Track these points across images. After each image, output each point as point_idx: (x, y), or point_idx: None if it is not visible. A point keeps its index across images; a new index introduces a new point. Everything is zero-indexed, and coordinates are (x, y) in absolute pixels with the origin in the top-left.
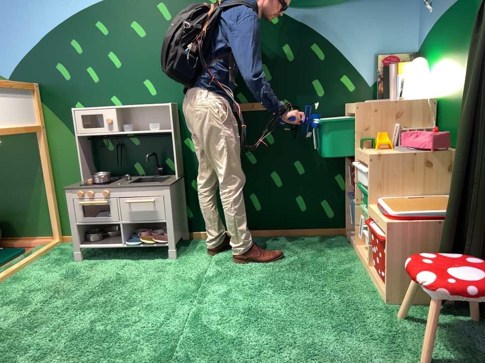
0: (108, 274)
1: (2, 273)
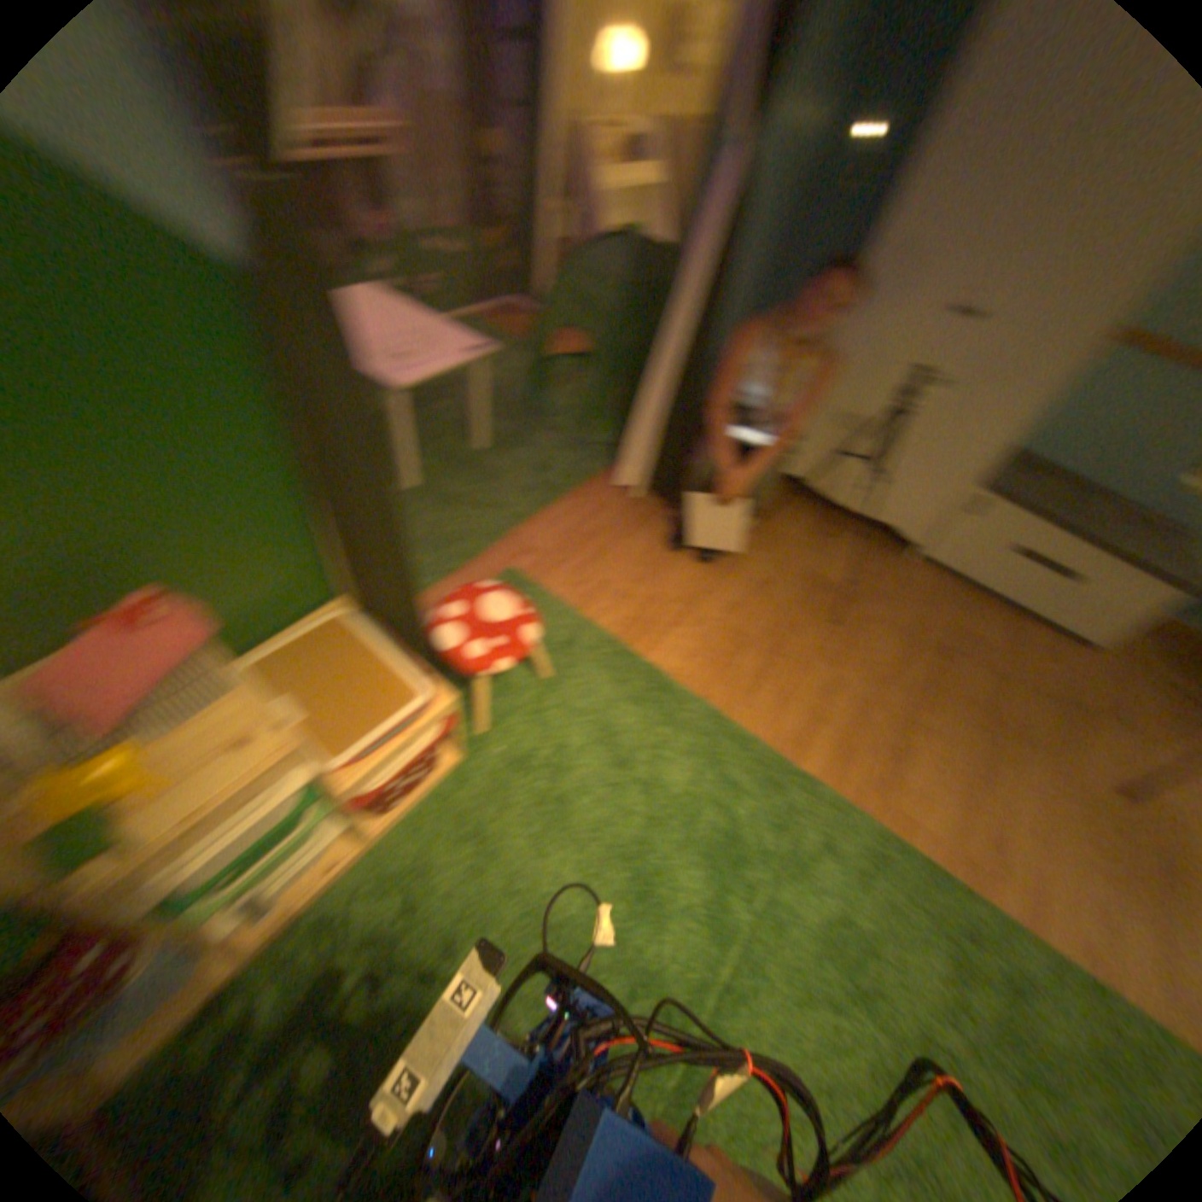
0: None
1: None
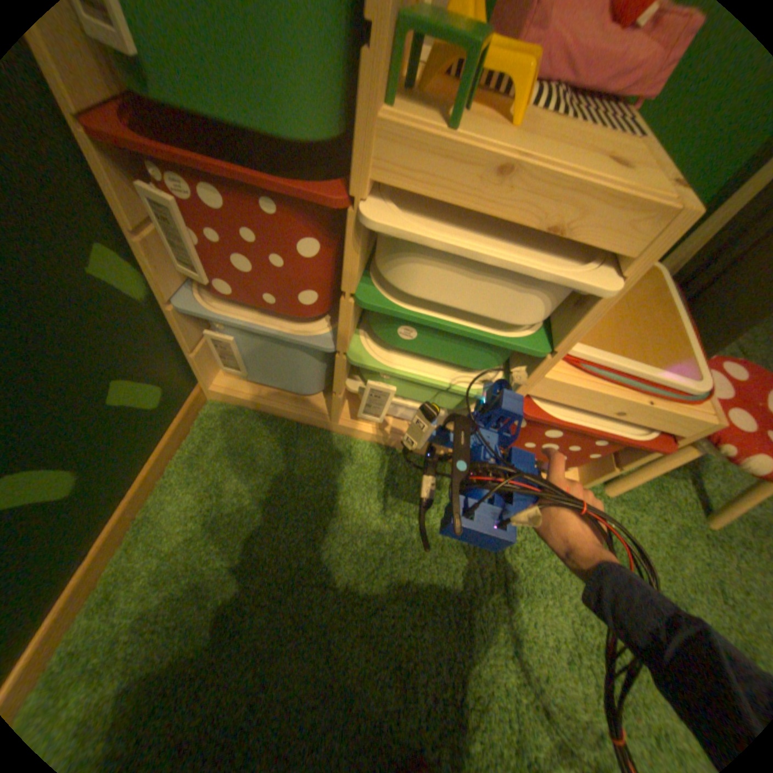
0: None
1: None
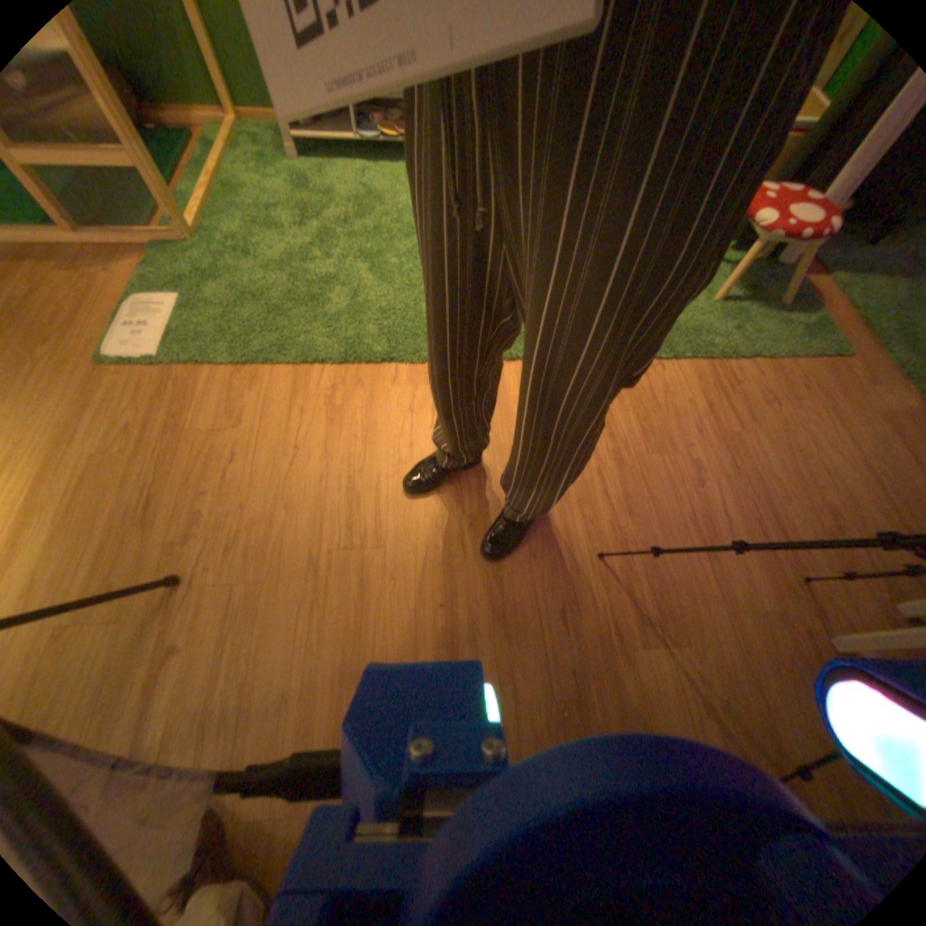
0: (347, 181)
1: (200, 174)
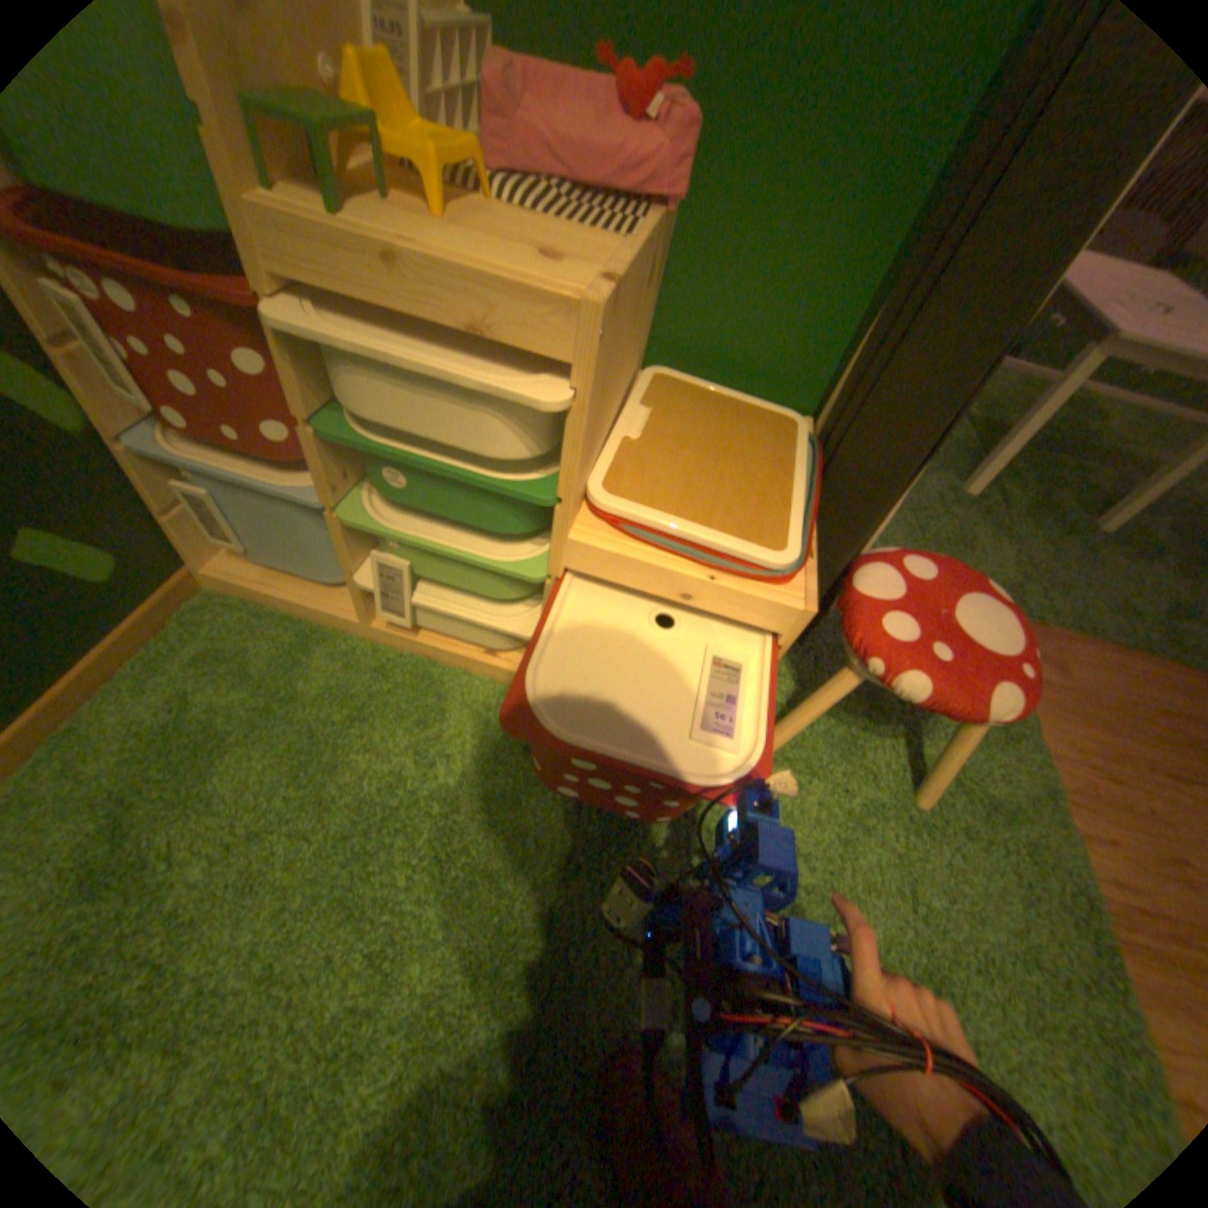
0: None
1: None
